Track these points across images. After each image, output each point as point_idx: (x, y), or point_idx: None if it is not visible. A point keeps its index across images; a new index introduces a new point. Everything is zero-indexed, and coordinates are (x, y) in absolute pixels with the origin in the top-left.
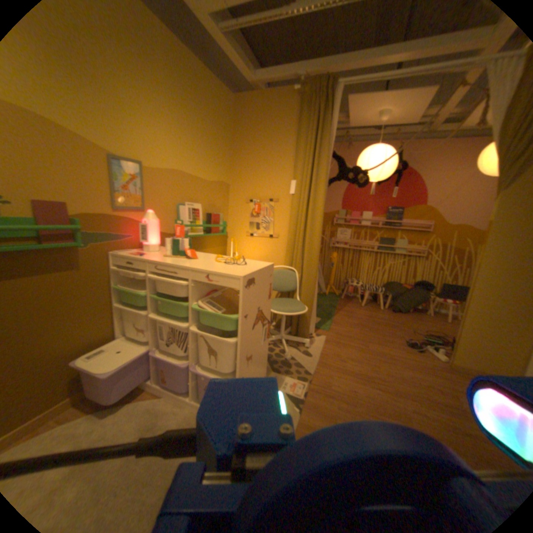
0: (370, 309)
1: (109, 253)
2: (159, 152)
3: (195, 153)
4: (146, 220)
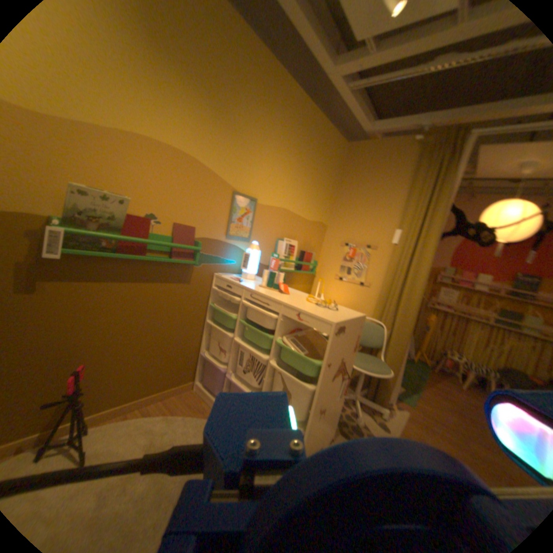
0: (476, 396)
1: (214, 275)
2: (273, 192)
3: (302, 194)
4: (250, 250)
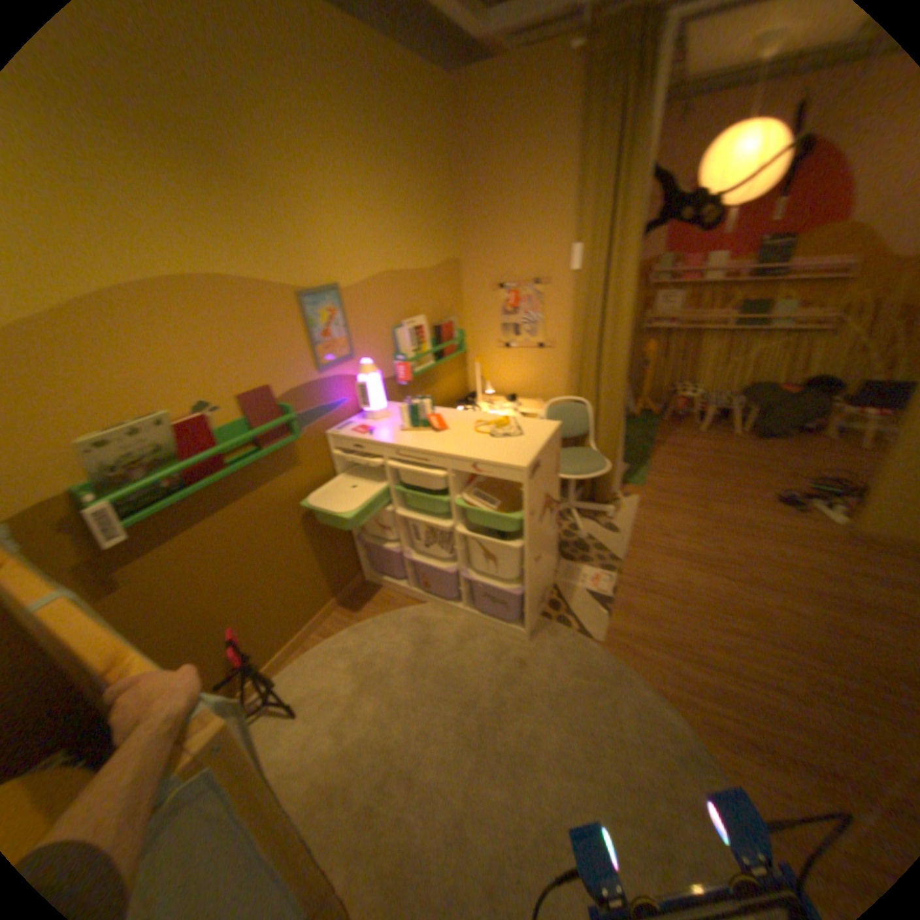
0: (716, 435)
1: (325, 433)
2: (354, 254)
3: (402, 229)
4: (361, 376)
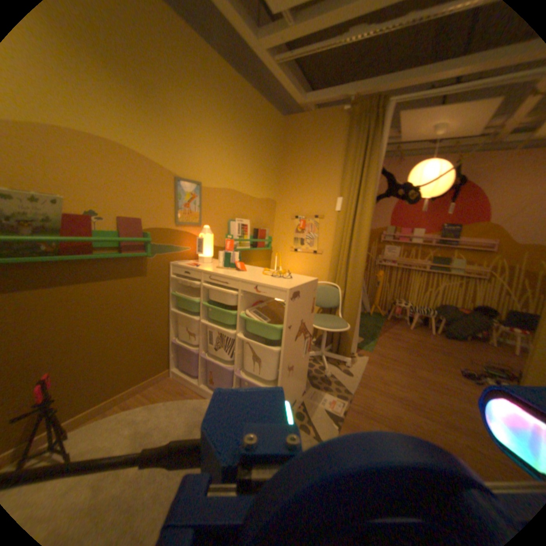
0: (420, 333)
1: (170, 263)
2: (216, 174)
3: (246, 173)
4: (202, 235)
